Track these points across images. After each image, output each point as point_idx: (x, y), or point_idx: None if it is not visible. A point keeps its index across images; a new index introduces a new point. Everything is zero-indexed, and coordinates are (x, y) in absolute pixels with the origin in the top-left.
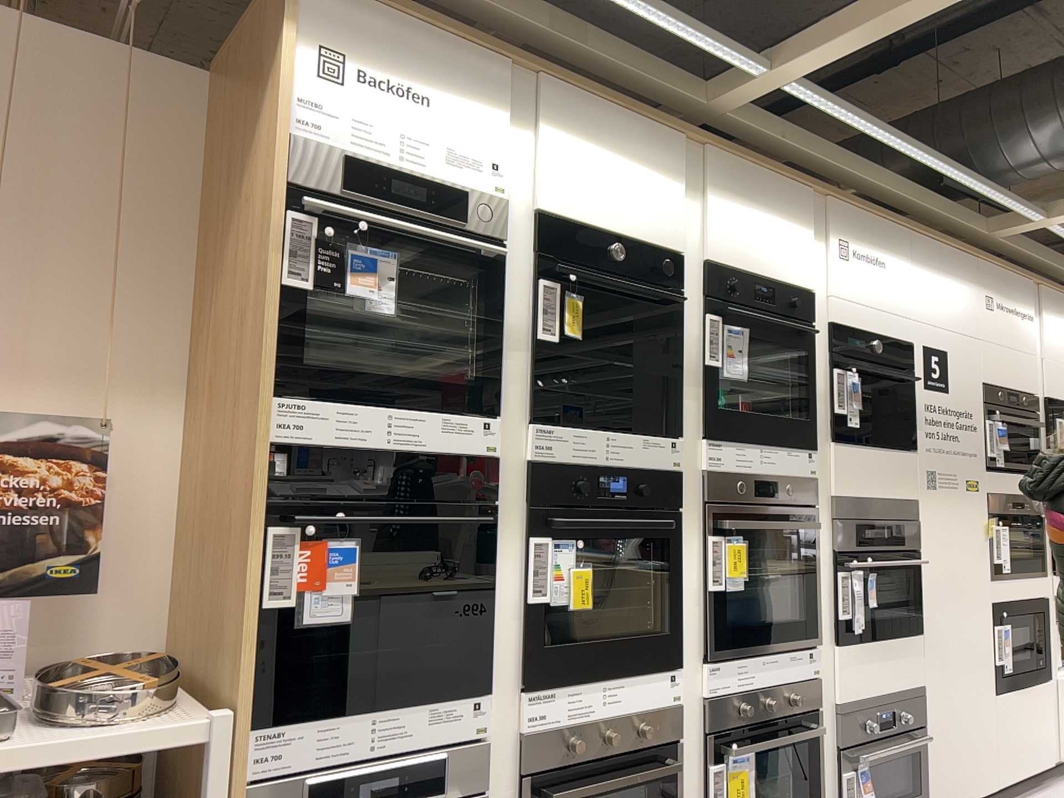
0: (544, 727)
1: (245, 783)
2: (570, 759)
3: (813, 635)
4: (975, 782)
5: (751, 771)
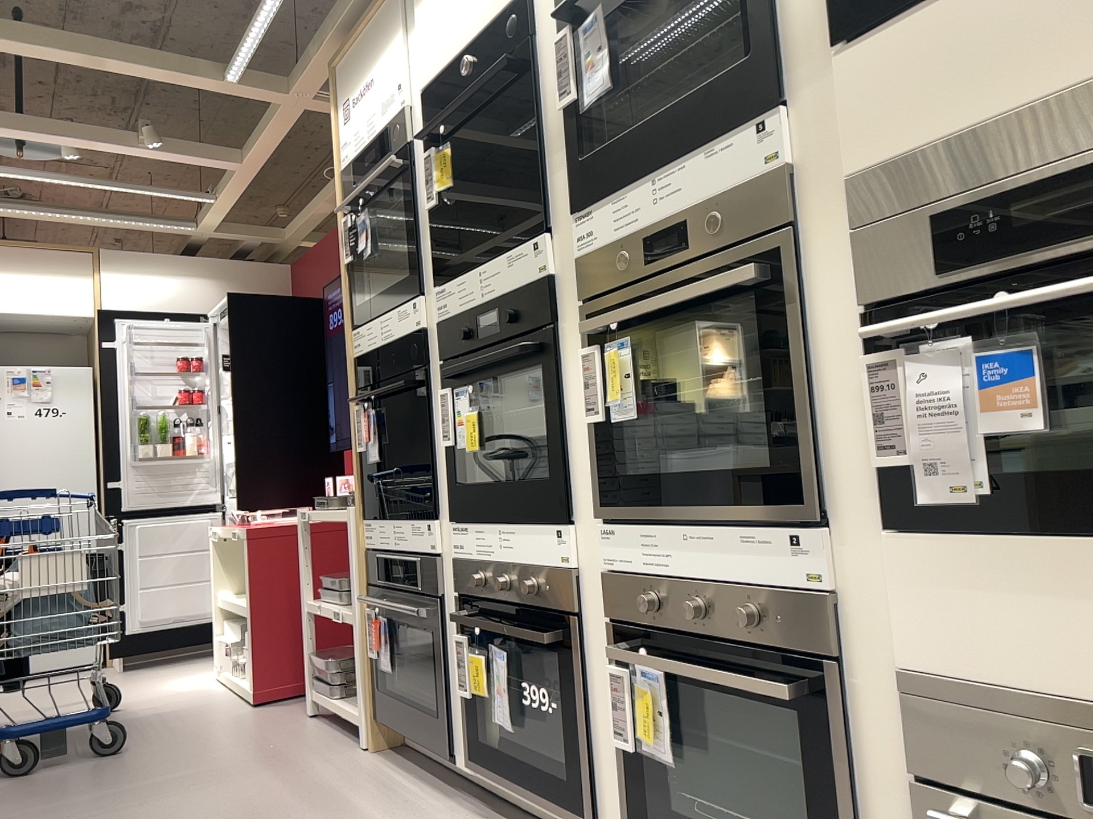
0: (462, 557)
1: (370, 550)
2: (479, 593)
3: (800, 501)
4: None
5: (666, 705)
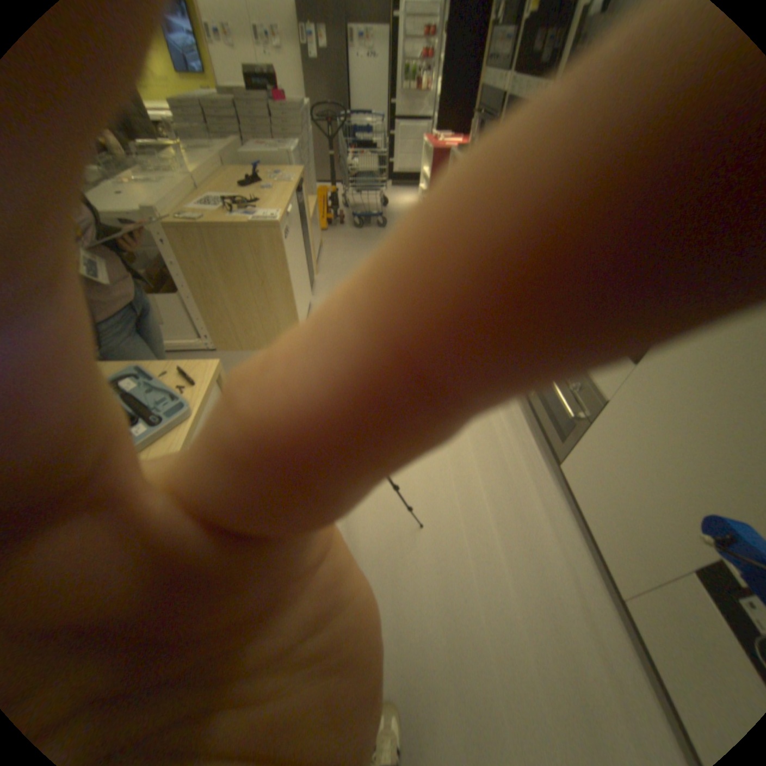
0: None
1: None
2: None
3: None
4: (608, 544)
5: None
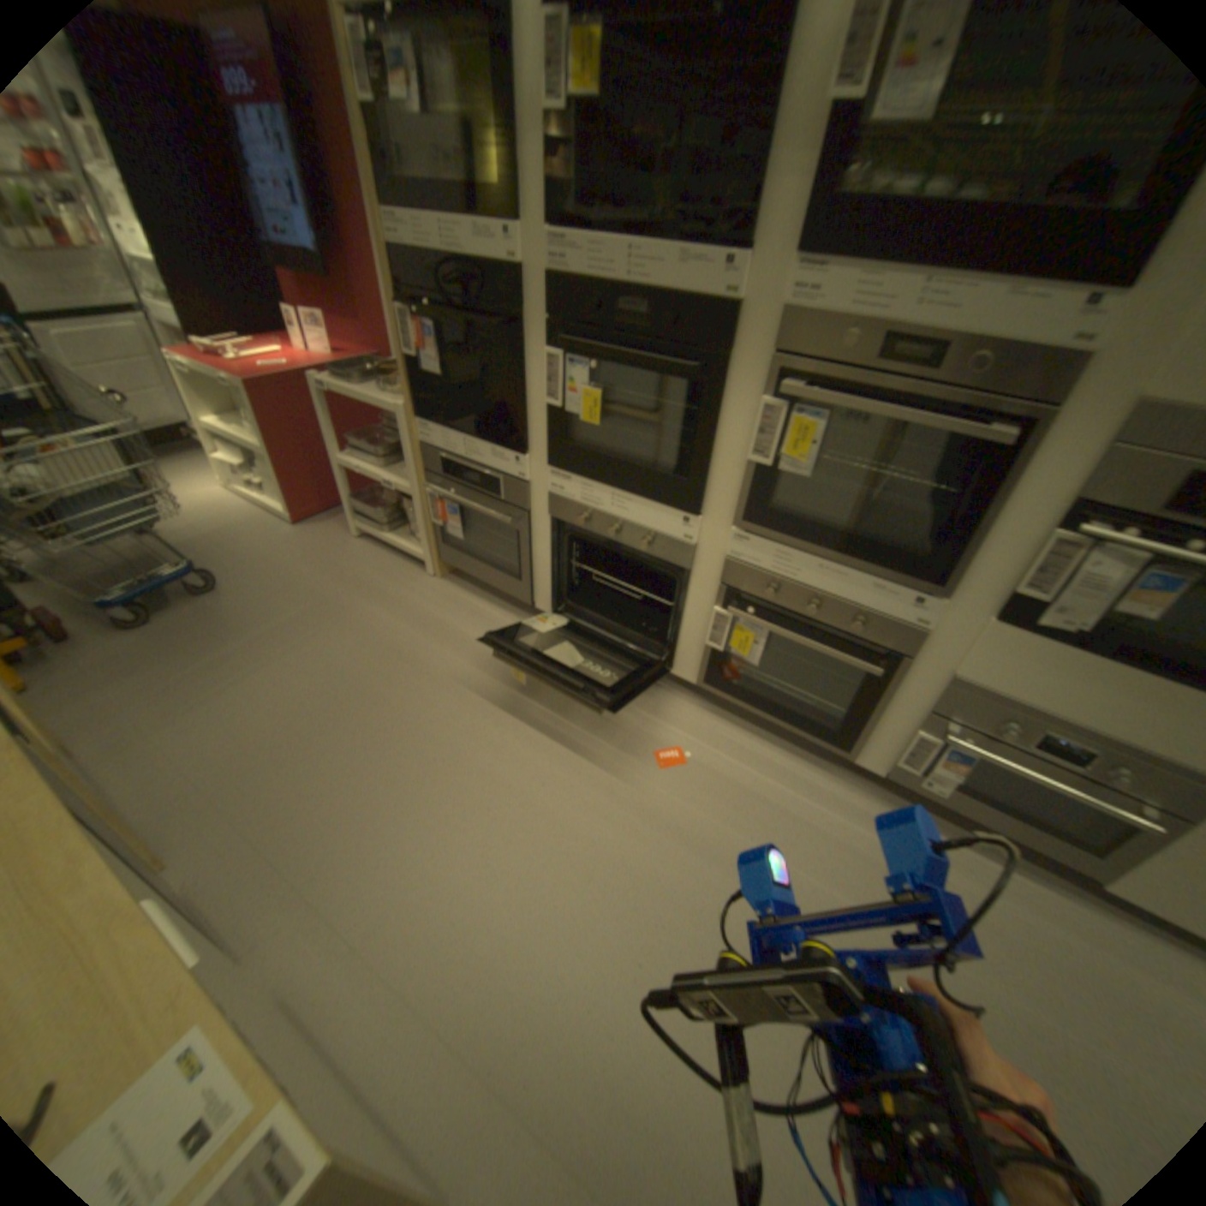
0: (562, 498)
1: (424, 446)
2: (581, 528)
3: (937, 584)
4: None
5: (763, 642)
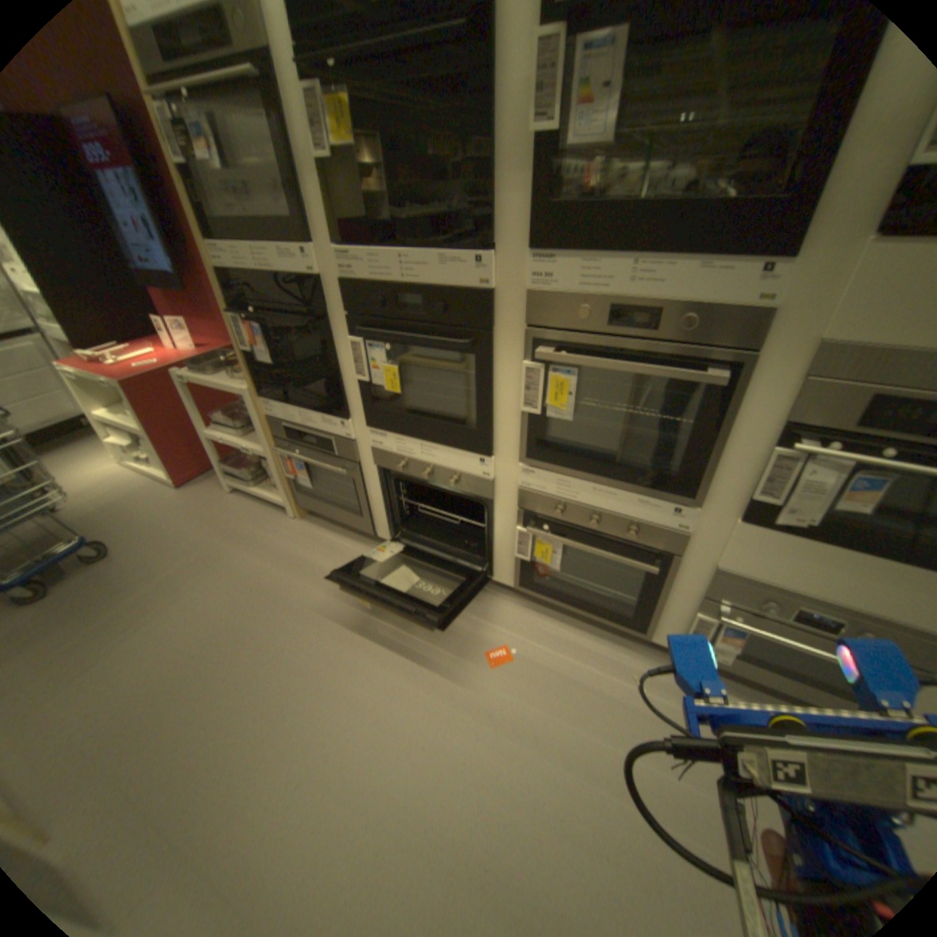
0: (383, 450)
1: (270, 418)
2: (402, 473)
3: (689, 497)
4: None
5: (560, 552)
